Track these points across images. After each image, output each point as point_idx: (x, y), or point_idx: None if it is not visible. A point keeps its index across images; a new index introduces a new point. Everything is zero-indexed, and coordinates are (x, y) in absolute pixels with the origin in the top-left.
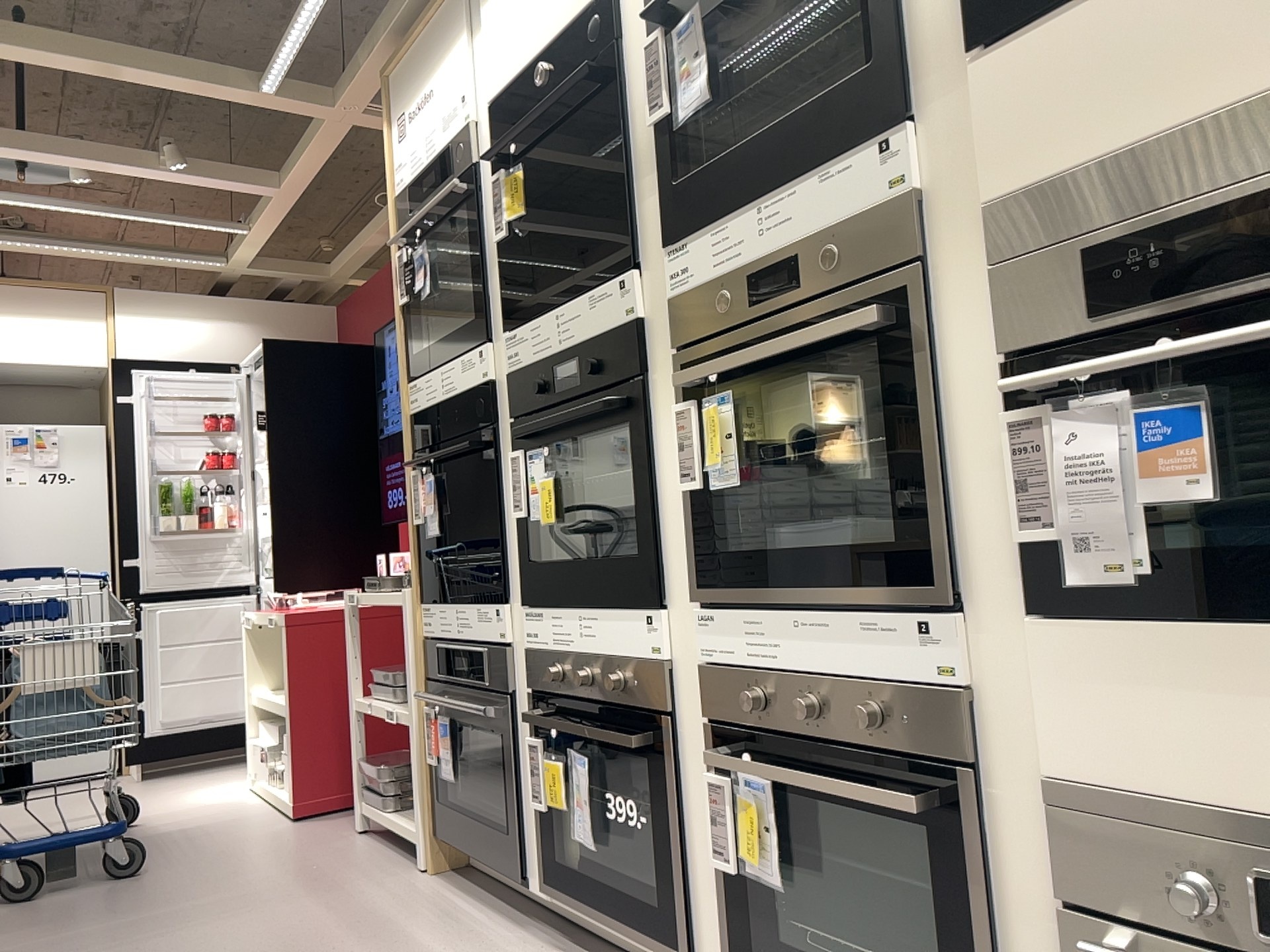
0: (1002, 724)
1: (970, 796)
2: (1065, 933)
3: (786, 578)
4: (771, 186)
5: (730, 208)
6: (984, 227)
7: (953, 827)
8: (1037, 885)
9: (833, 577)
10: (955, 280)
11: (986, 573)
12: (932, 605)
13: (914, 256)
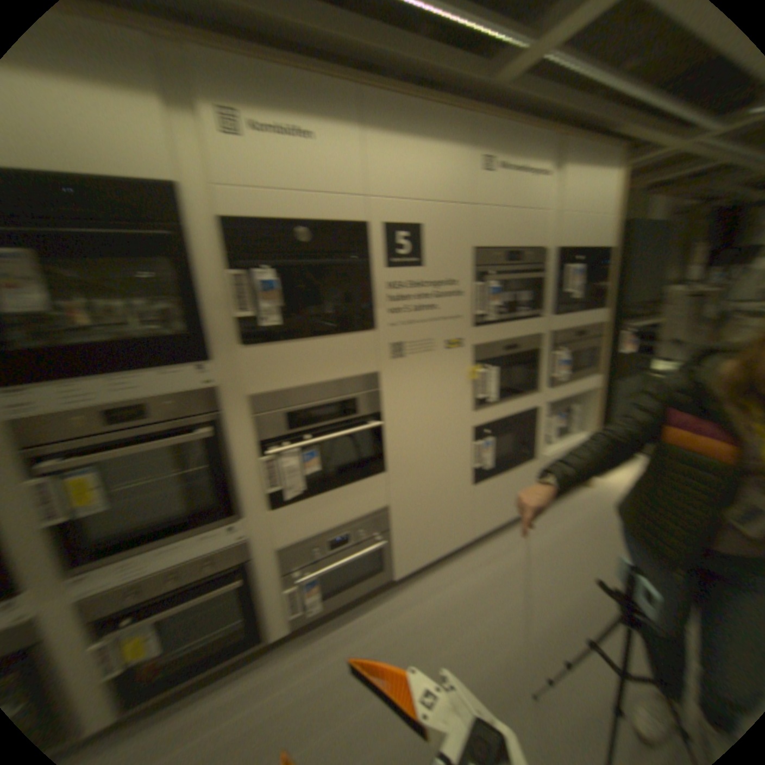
0: (252, 545)
1: (244, 571)
2: (274, 585)
3: (140, 543)
4: (110, 371)
5: (68, 377)
6: (244, 404)
7: (243, 583)
8: (265, 580)
9: (173, 532)
10: (229, 419)
11: (245, 506)
12: (227, 524)
13: (211, 411)
